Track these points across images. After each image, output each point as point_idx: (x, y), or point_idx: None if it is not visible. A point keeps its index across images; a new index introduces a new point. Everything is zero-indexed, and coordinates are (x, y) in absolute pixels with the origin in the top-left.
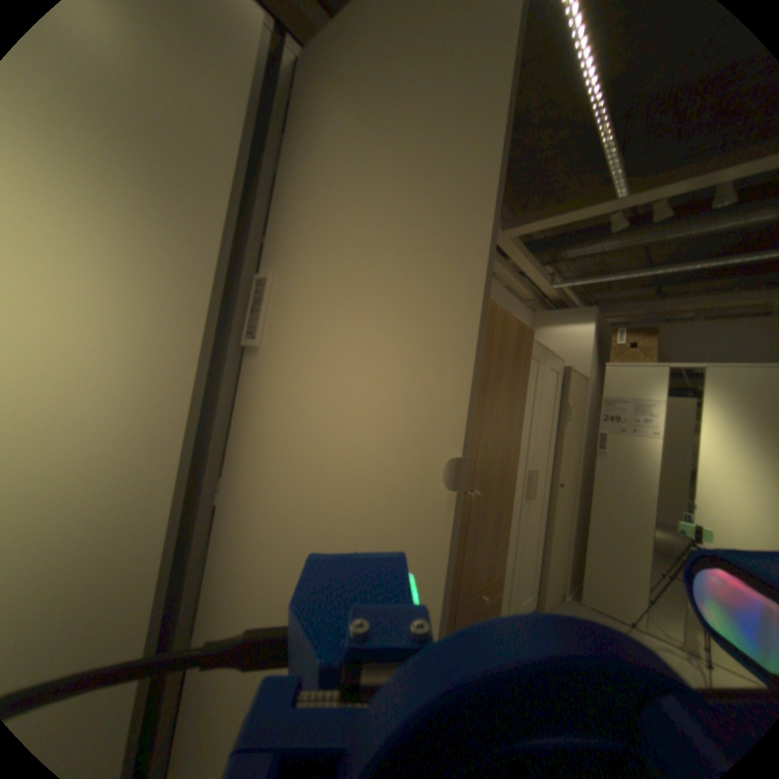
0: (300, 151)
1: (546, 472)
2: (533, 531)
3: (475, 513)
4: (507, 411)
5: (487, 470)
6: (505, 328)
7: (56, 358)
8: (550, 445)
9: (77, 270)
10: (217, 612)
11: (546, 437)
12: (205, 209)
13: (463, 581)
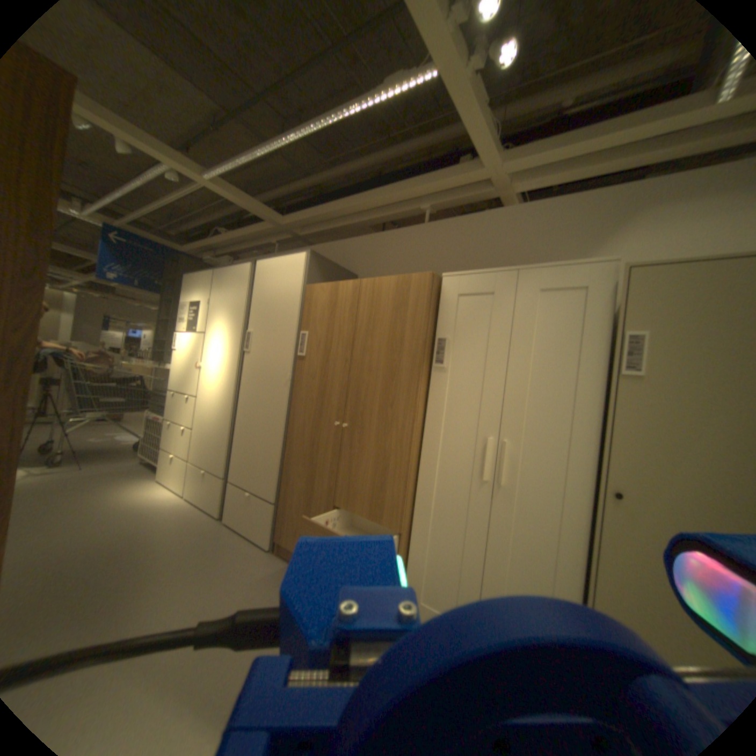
0: (253, 289)
1: (567, 458)
2: (526, 544)
3: (346, 442)
4: (384, 361)
5: (357, 410)
6: (372, 292)
7: (221, 361)
8: (572, 411)
9: (223, 344)
10: (235, 426)
11: (550, 397)
12: (237, 320)
13: (336, 491)
